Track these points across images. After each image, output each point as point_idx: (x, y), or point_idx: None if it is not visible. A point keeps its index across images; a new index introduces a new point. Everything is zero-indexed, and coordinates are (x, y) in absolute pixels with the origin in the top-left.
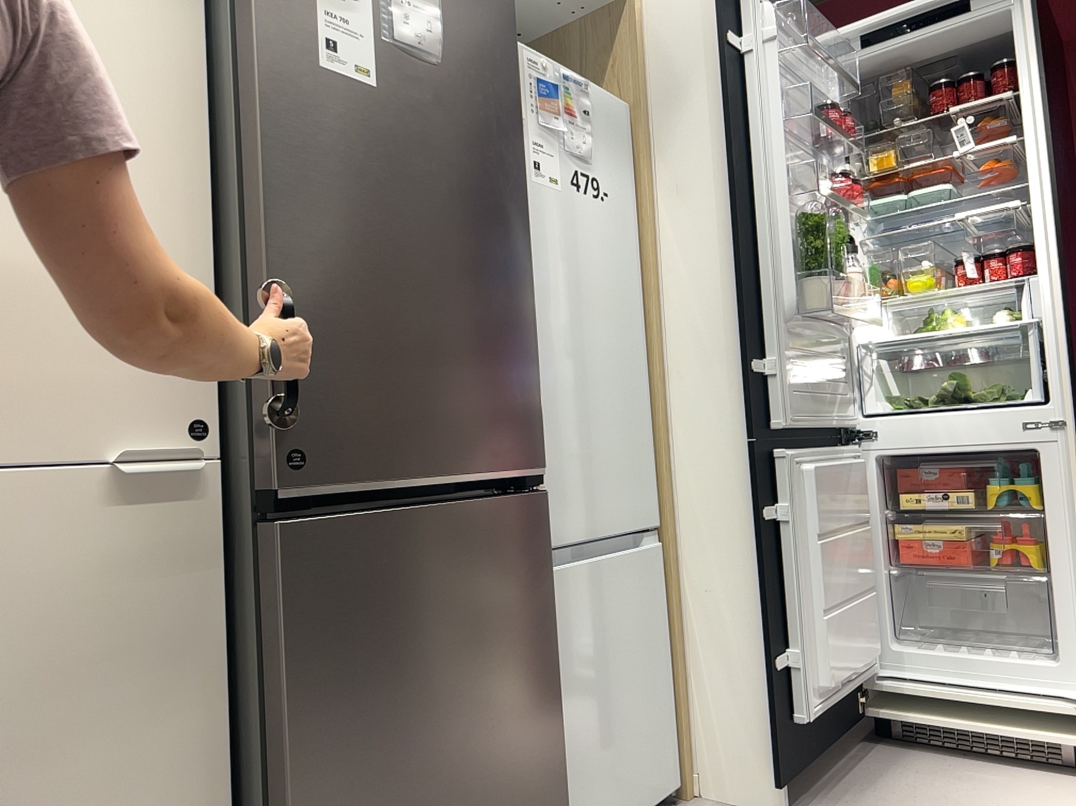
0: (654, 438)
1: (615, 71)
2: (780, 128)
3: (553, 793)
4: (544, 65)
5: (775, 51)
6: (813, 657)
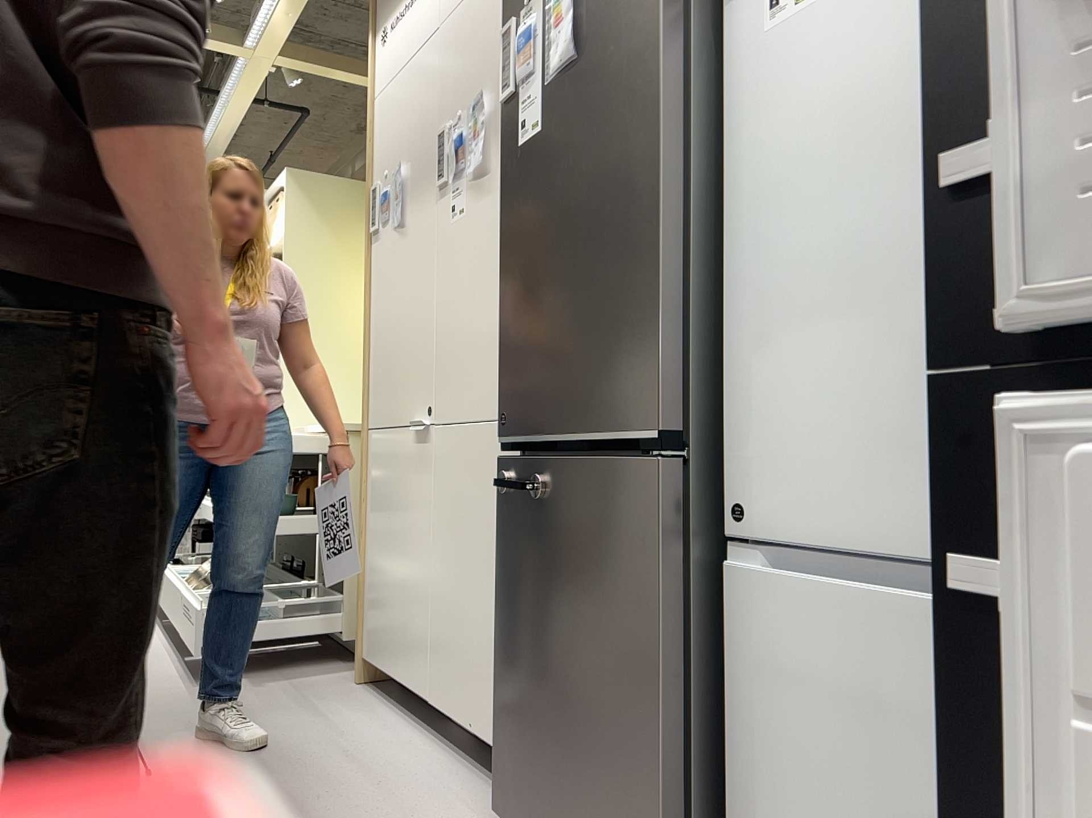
0: None
1: None
2: None
3: (662, 813)
4: None
5: None
6: None
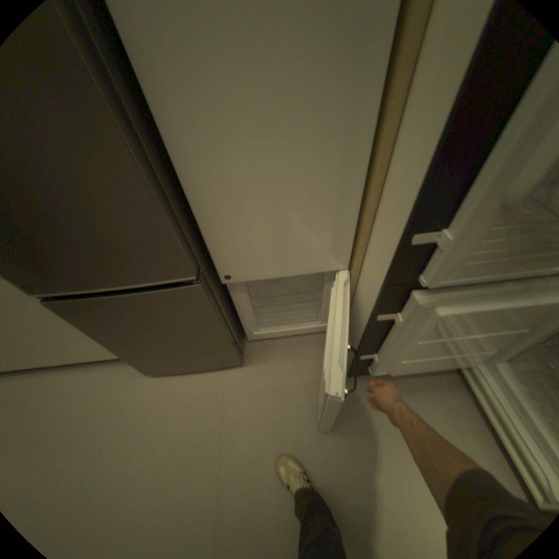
0: (360, 220)
1: None
2: None
3: (229, 347)
4: None
5: None
6: (389, 363)
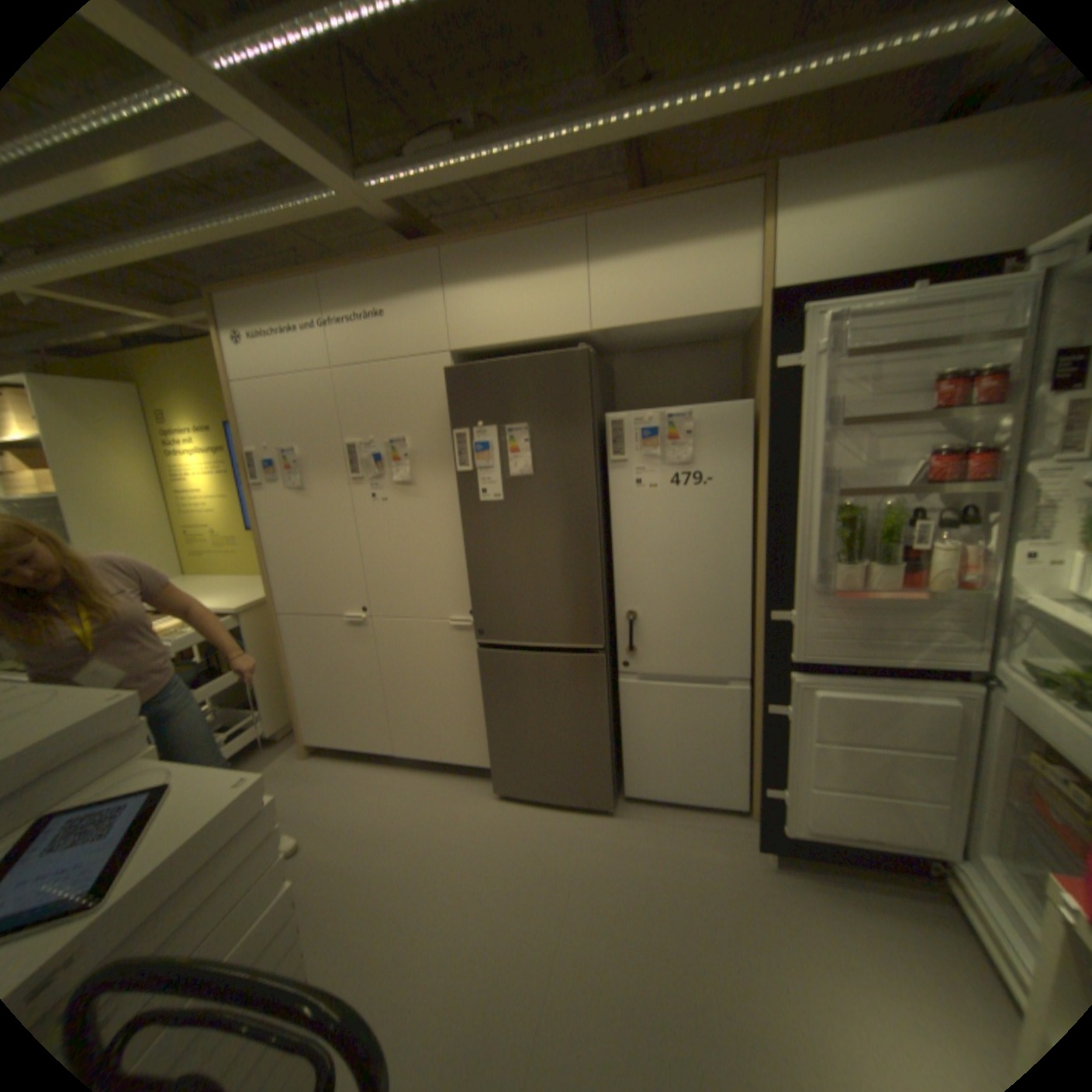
0: (756, 626)
1: (760, 366)
2: (823, 435)
3: (606, 768)
4: (649, 417)
5: (826, 362)
6: (805, 808)
